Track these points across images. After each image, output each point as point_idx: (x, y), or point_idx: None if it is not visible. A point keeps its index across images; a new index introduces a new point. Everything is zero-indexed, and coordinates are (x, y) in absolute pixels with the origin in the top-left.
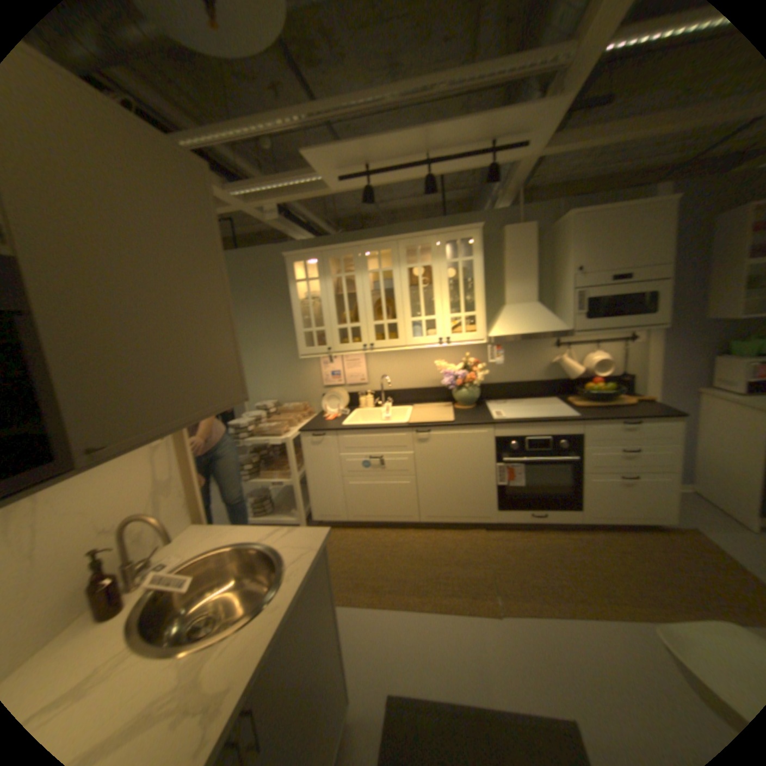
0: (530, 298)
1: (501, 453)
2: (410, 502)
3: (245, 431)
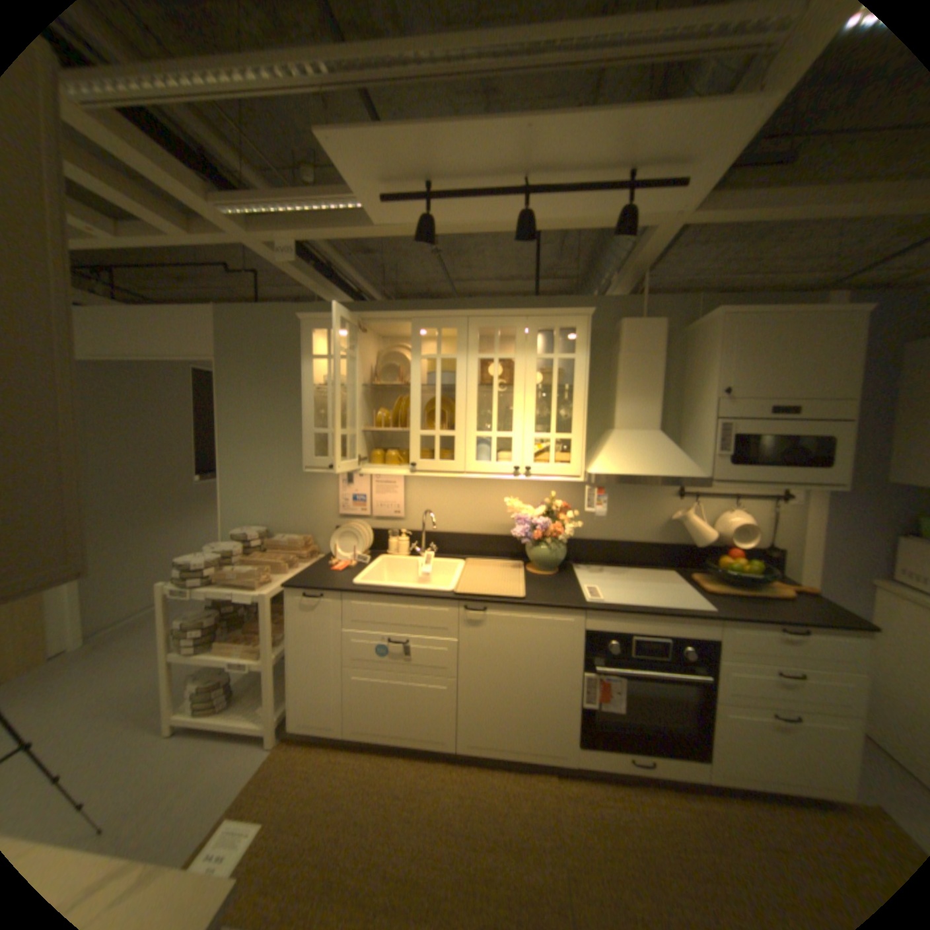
0: (649, 424)
1: (591, 656)
2: (442, 720)
3: (194, 575)
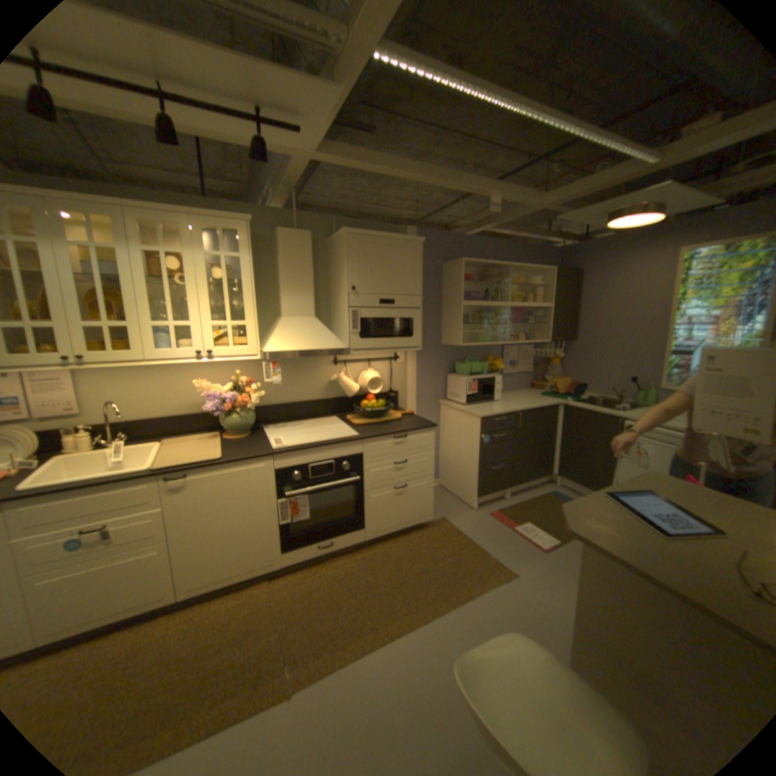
0: (307, 312)
1: (282, 487)
2: (158, 581)
3: None
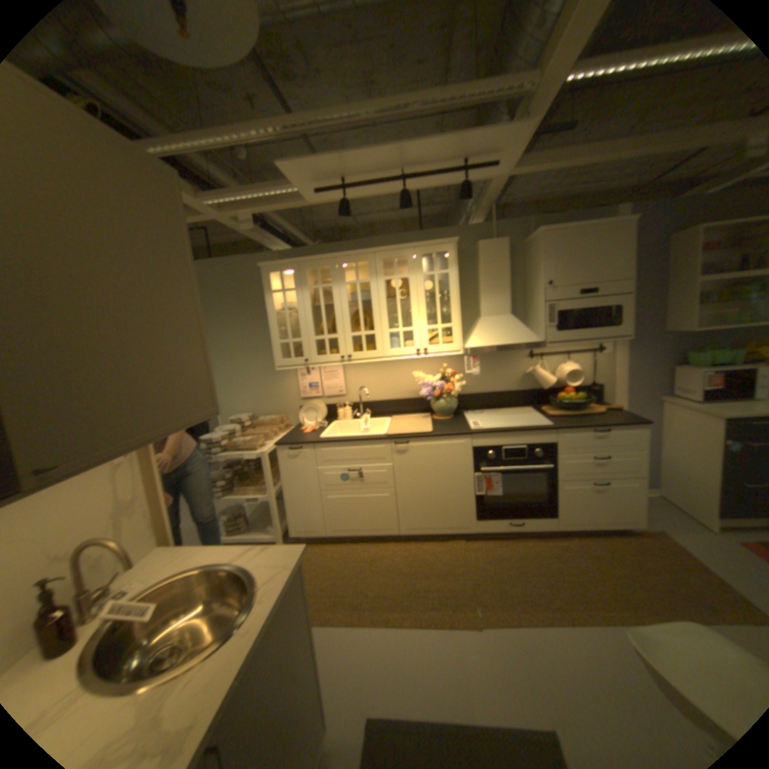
0: (504, 310)
1: (478, 462)
2: (389, 515)
3: (217, 445)
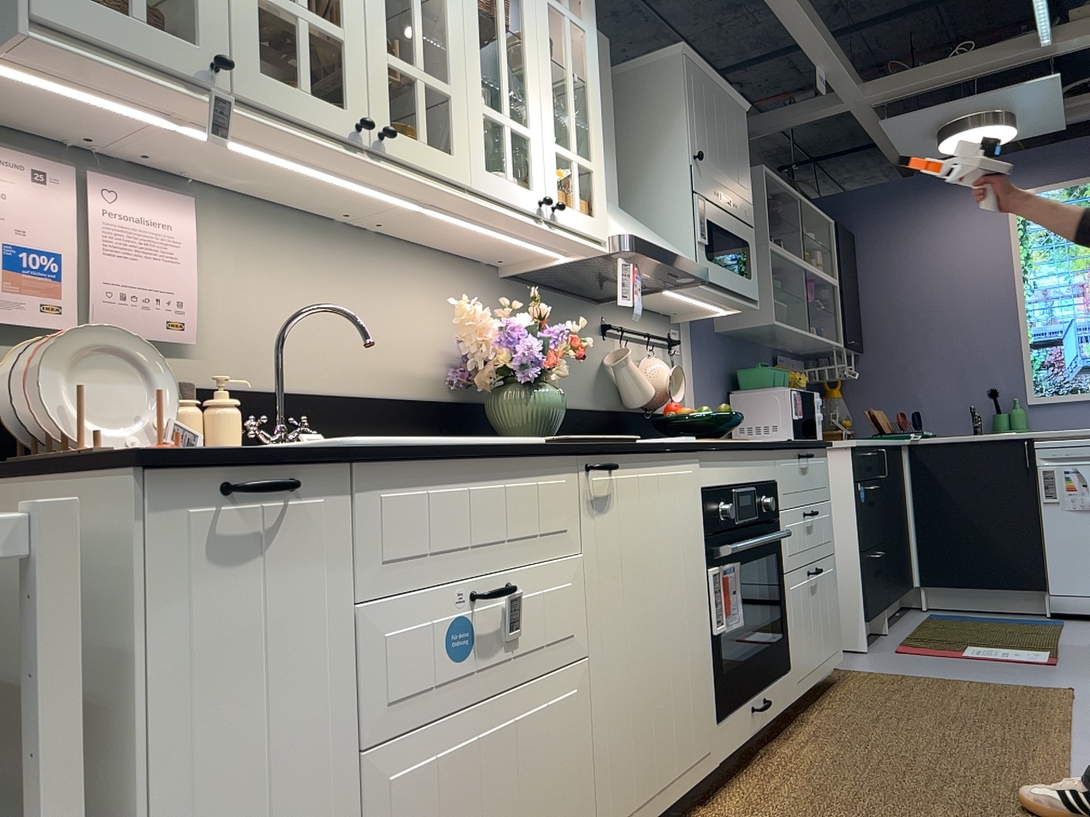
0: (612, 194)
1: (710, 535)
2: (575, 786)
3: None
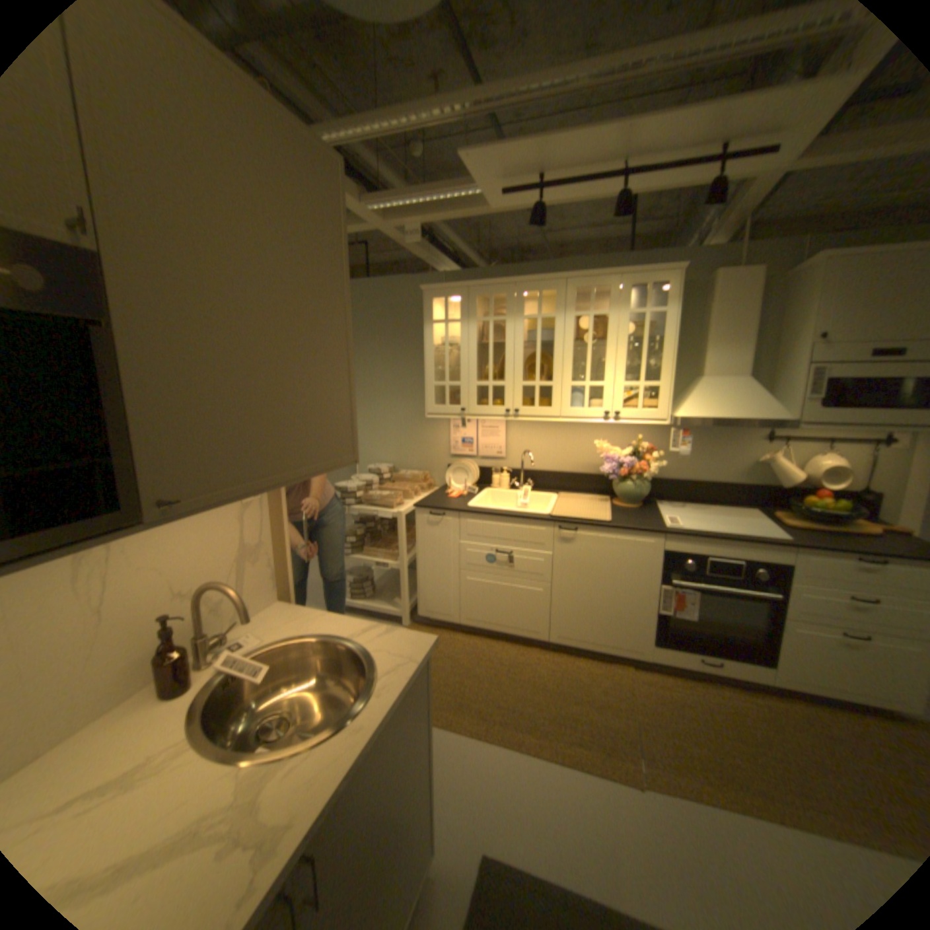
0: (739, 370)
1: (669, 573)
2: (539, 616)
3: (350, 497)
